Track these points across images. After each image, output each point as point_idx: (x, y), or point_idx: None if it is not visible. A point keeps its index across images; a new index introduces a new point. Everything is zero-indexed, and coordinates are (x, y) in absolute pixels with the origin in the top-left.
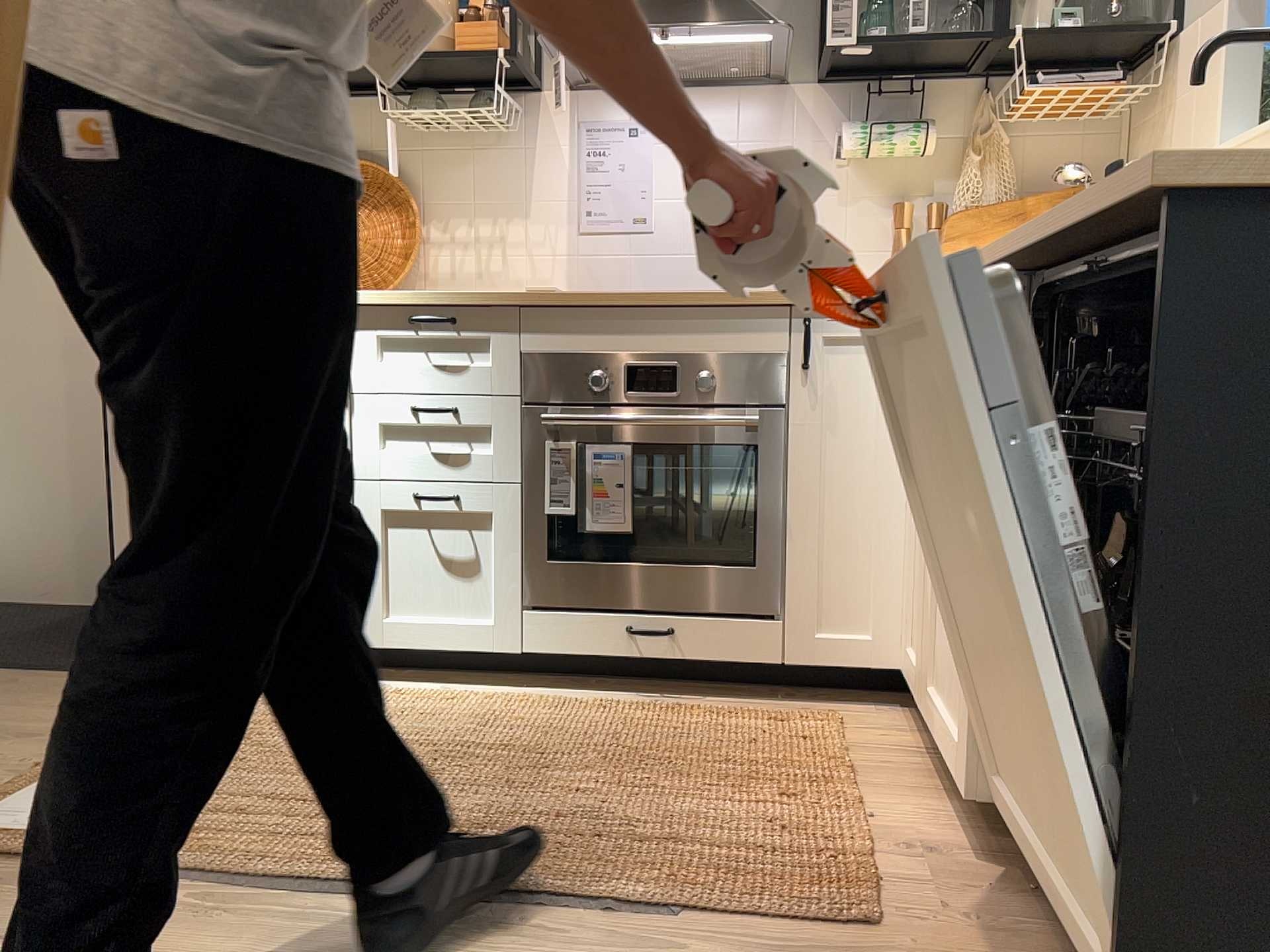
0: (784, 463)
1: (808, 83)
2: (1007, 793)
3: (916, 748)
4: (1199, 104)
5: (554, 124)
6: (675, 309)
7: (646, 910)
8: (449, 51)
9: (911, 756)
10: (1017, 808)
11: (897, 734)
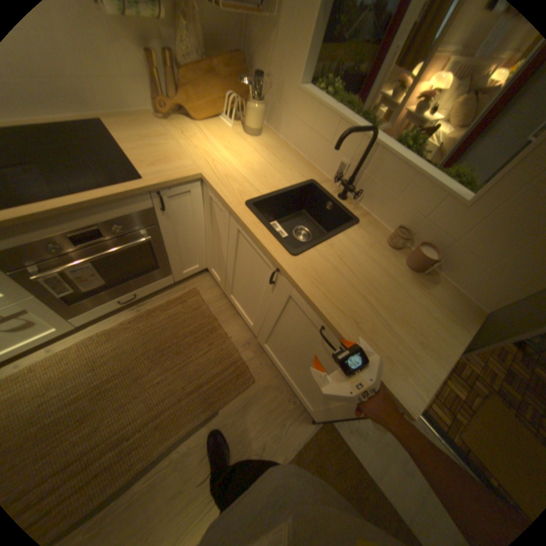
0: (157, 235)
1: None
2: (273, 352)
3: (220, 294)
4: (295, 48)
5: None
6: (85, 208)
7: (207, 418)
8: None
9: (221, 300)
10: (278, 359)
11: (213, 290)
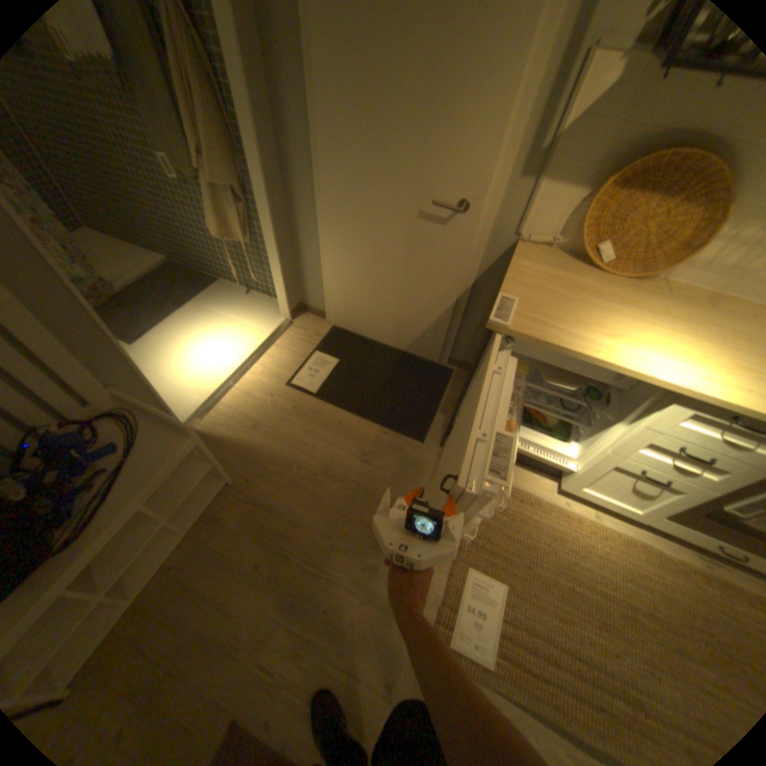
0: None
1: None
2: None
3: None
4: None
5: None
6: None
7: None
8: None
9: None
10: None
11: None
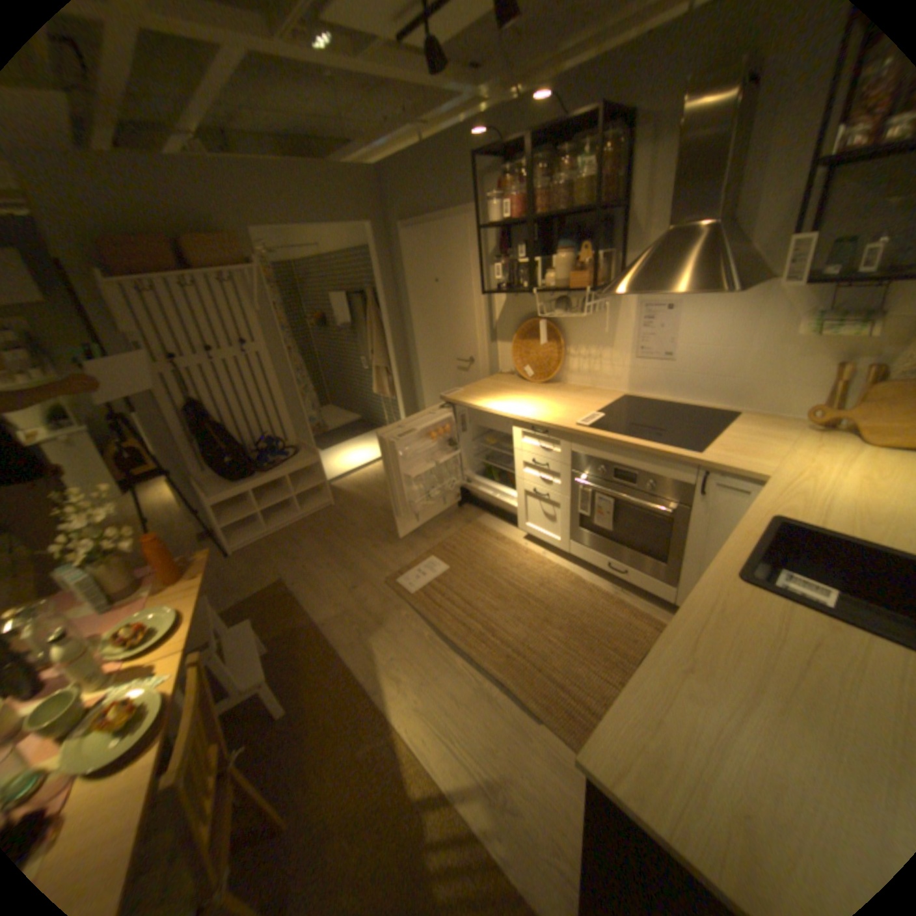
0: (689, 525)
1: (792, 276)
2: None
3: None
4: None
5: (627, 301)
6: (635, 450)
7: (530, 711)
8: (566, 285)
9: None
10: None
11: None
